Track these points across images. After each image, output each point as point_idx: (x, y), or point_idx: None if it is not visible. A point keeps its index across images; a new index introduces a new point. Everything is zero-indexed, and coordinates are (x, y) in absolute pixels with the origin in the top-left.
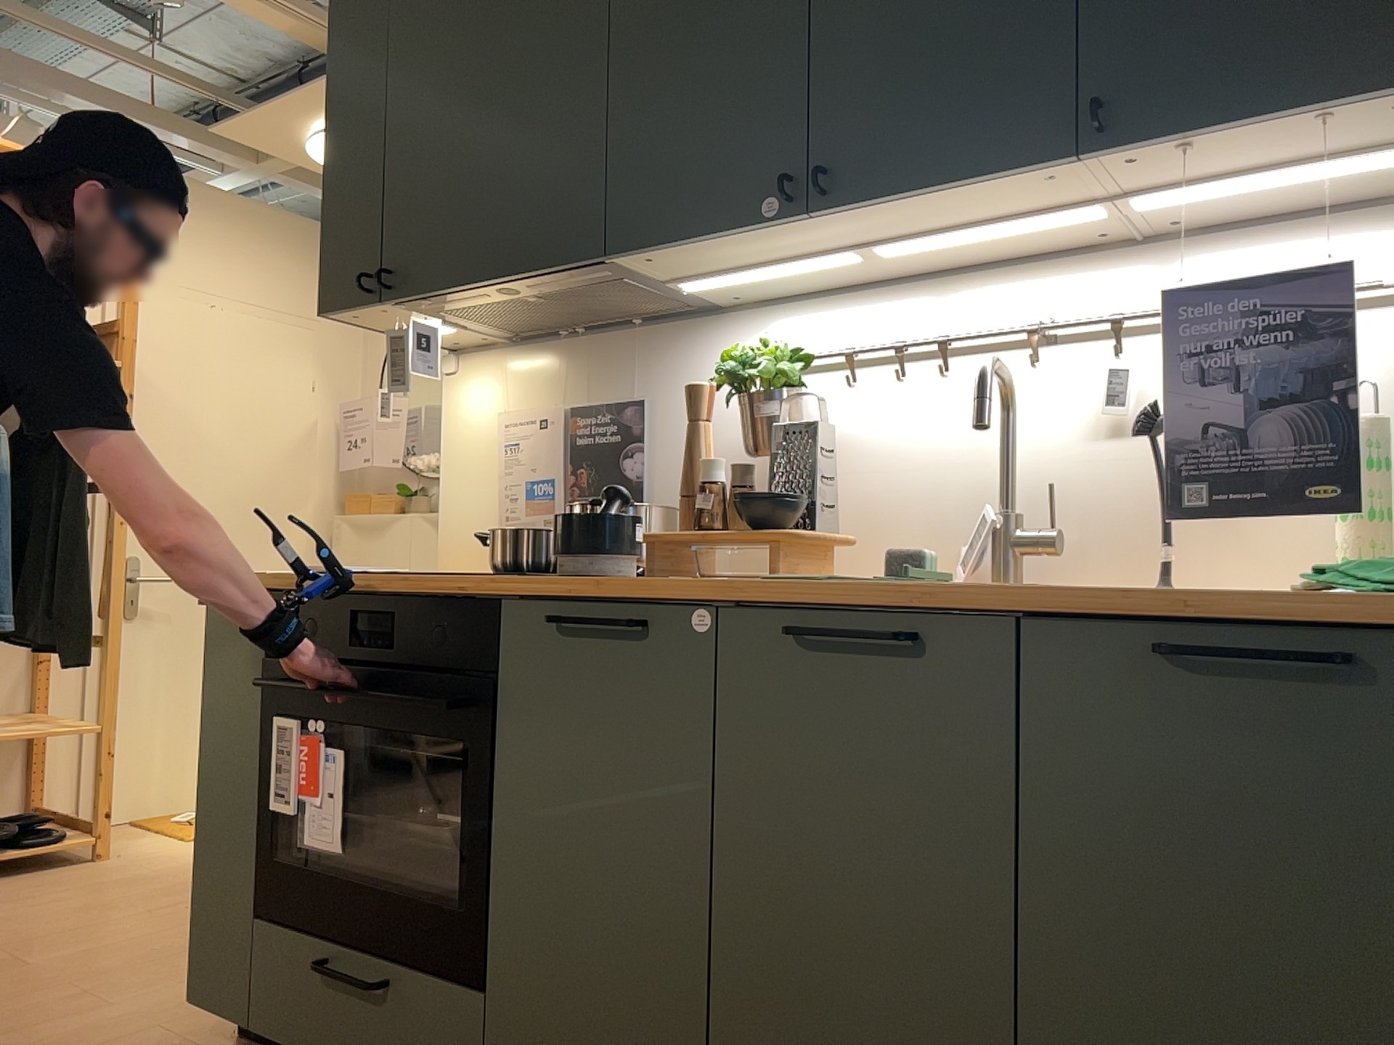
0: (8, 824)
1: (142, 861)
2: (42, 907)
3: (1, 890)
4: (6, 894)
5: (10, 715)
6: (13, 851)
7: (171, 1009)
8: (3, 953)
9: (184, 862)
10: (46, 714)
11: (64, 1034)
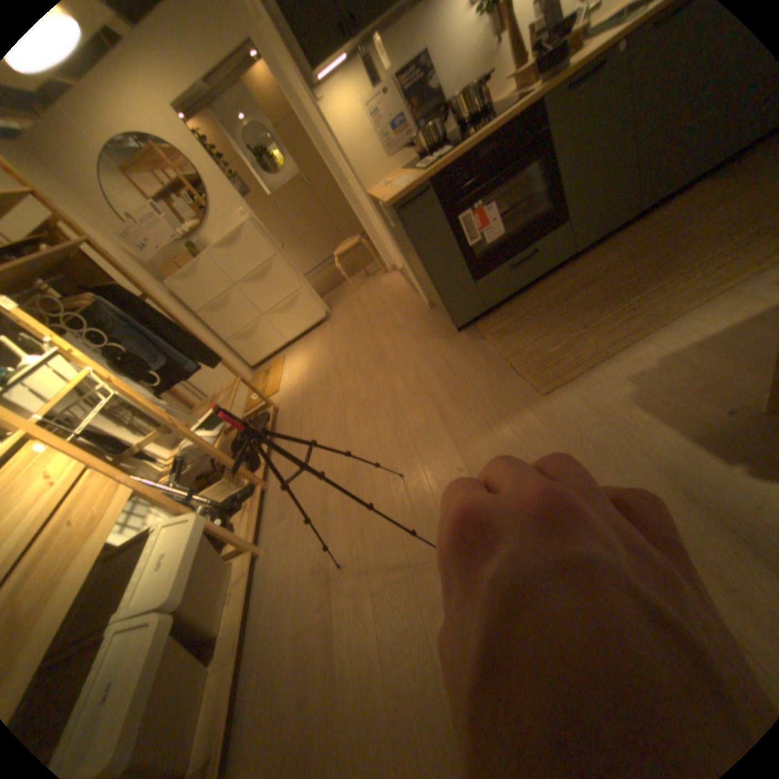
0: (255, 420)
1: (287, 396)
2: (313, 409)
3: (286, 426)
4: (291, 424)
5: (191, 411)
6: (267, 422)
7: (426, 351)
8: (350, 405)
9: (299, 384)
10: (195, 403)
11: (429, 369)
